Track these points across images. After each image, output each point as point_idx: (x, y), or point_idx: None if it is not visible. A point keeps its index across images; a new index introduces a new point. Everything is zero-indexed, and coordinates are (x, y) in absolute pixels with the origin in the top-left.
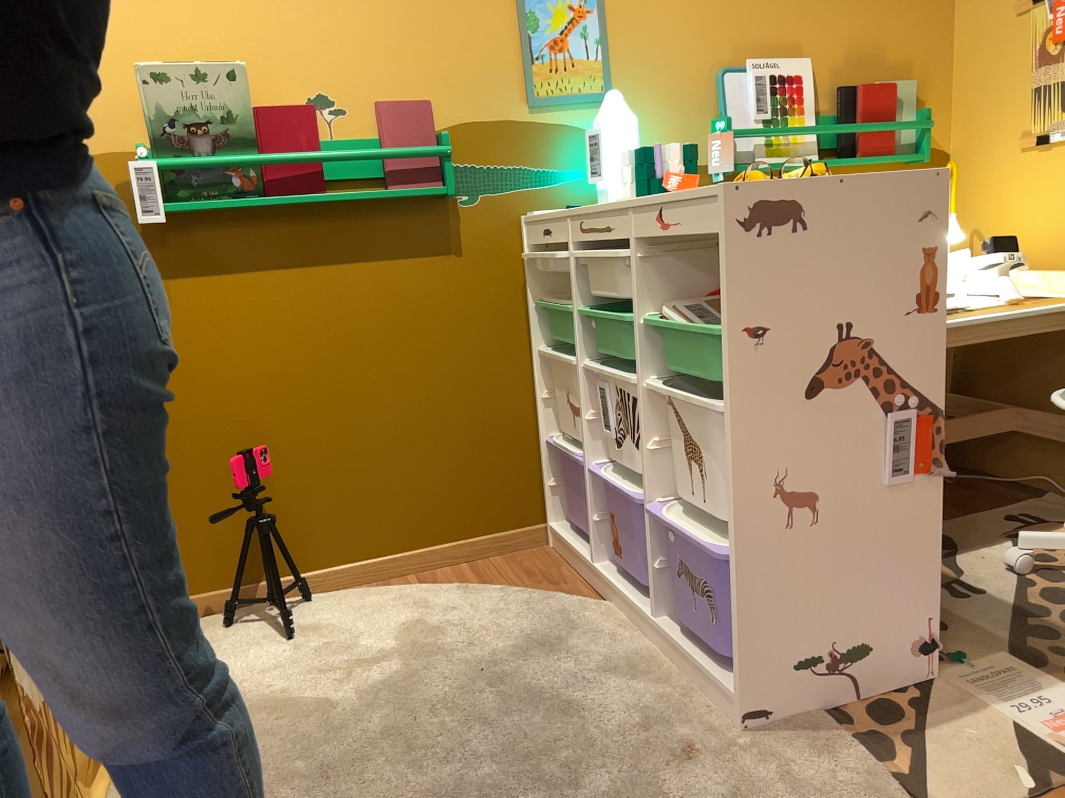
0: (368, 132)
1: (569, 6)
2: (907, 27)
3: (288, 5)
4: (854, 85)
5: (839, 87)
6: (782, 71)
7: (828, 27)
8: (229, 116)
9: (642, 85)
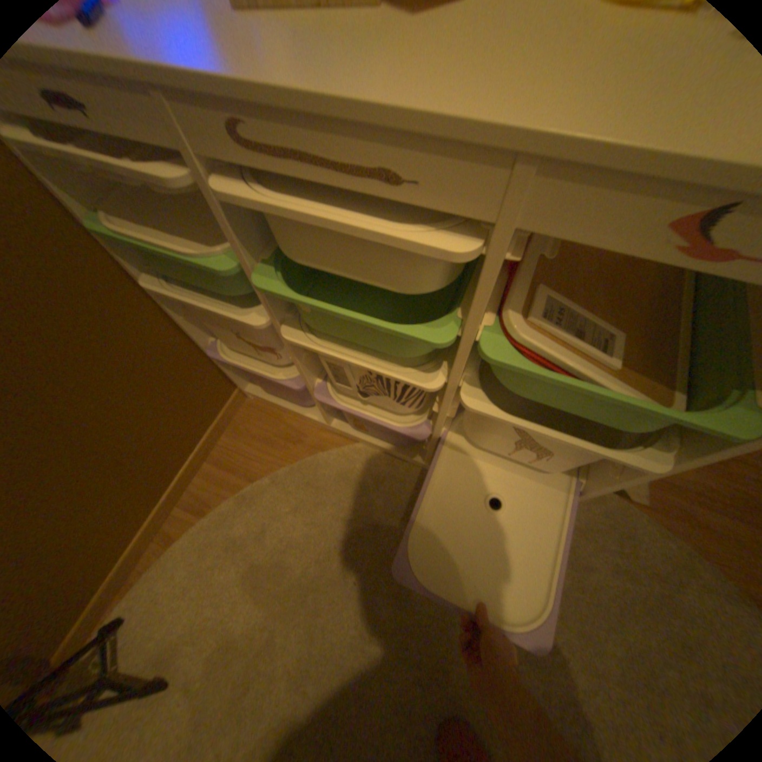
0: None
1: None
2: None
3: None
4: None
5: None
6: None
7: None
8: None
9: None
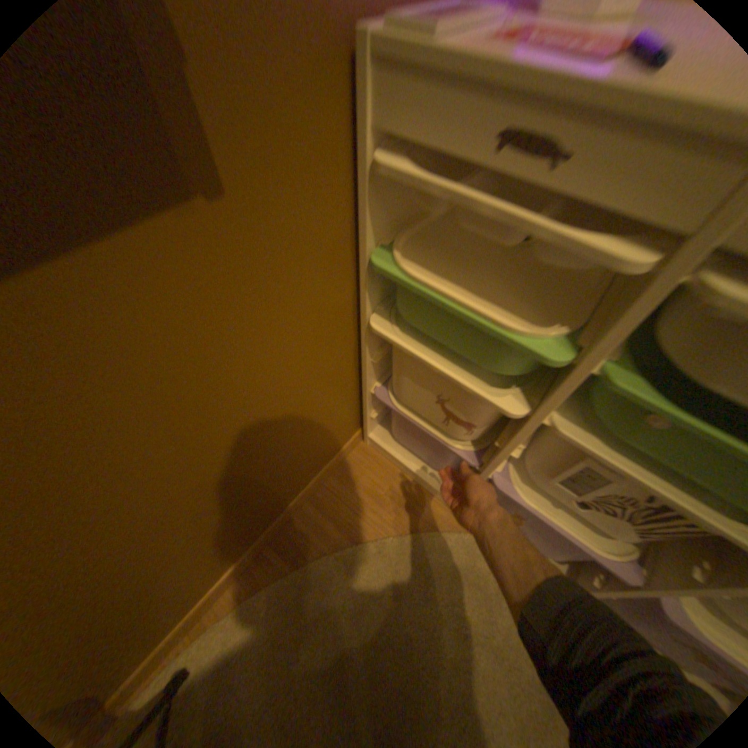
0: None
1: None
2: None
3: None
4: None
5: None
6: None
7: None
8: None
9: None
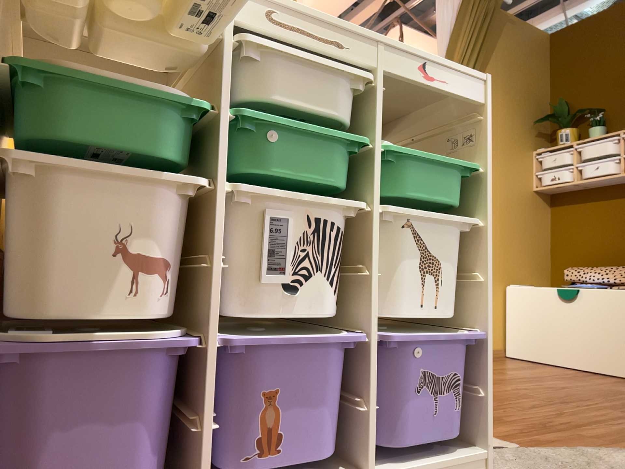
0: None
1: None
2: None
3: None
4: None
5: None
6: None
7: None
8: None
9: None
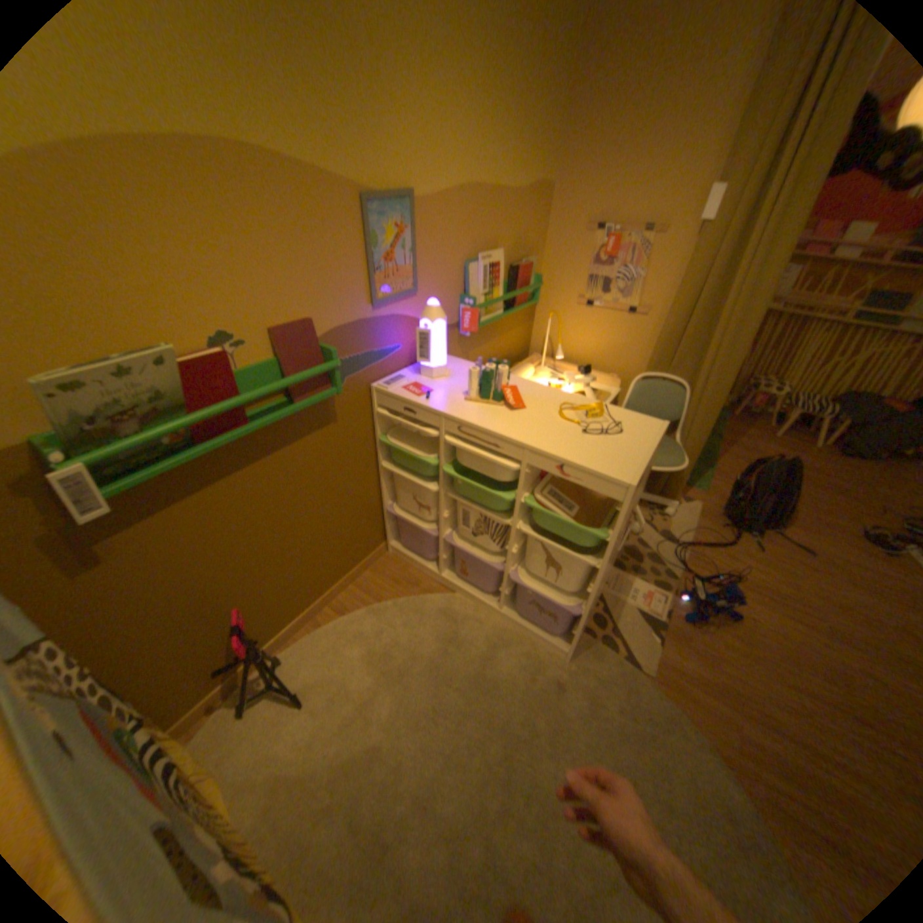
0: (266, 356)
1: (396, 225)
2: (536, 223)
3: (169, 244)
4: (518, 266)
5: (512, 267)
6: (493, 261)
7: (509, 226)
8: (158, 395)
9: (431, 279)
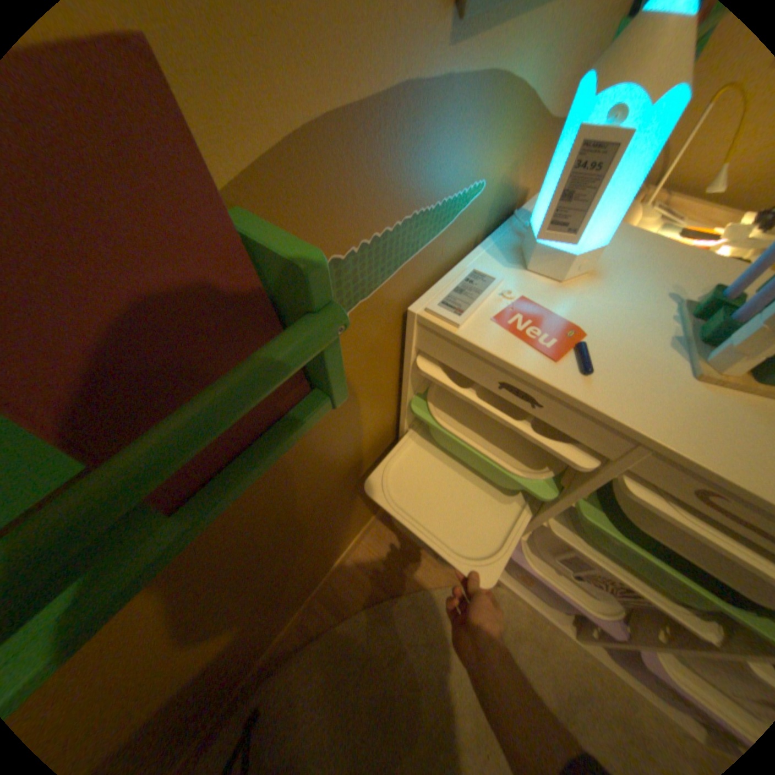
0: None
1: None
2: None
3: None
4: None
5: None
6: None
7: None
8: None
9: None
